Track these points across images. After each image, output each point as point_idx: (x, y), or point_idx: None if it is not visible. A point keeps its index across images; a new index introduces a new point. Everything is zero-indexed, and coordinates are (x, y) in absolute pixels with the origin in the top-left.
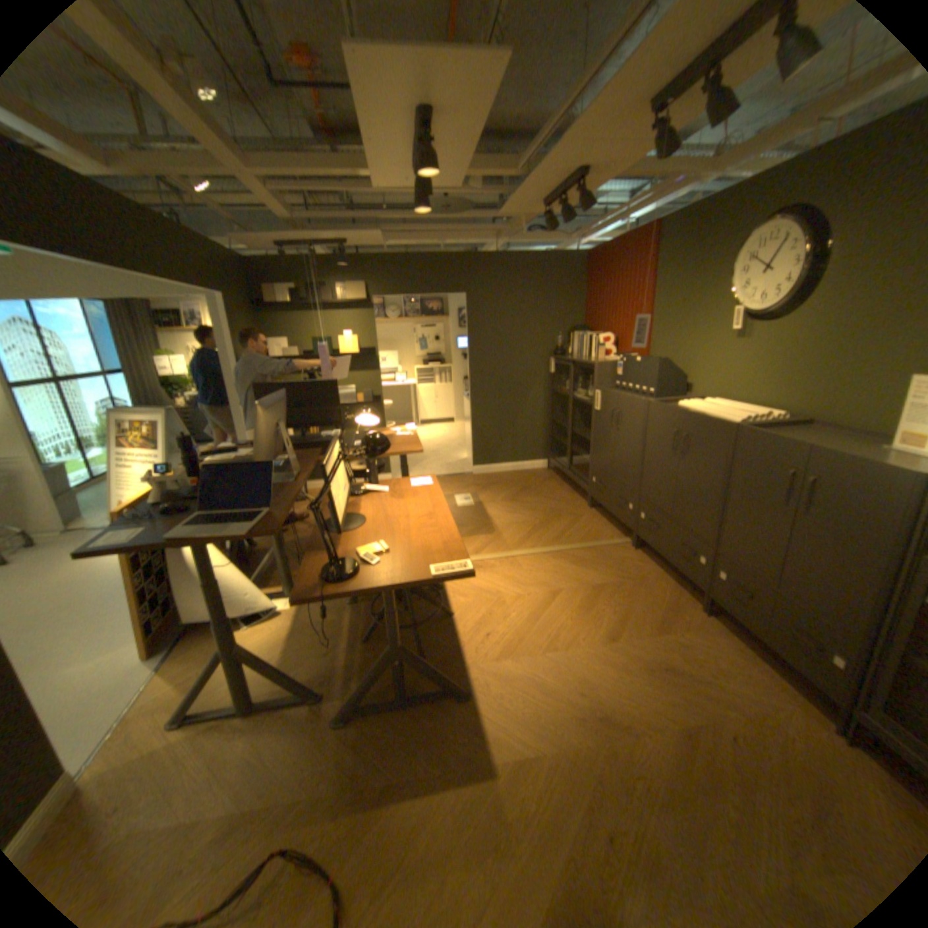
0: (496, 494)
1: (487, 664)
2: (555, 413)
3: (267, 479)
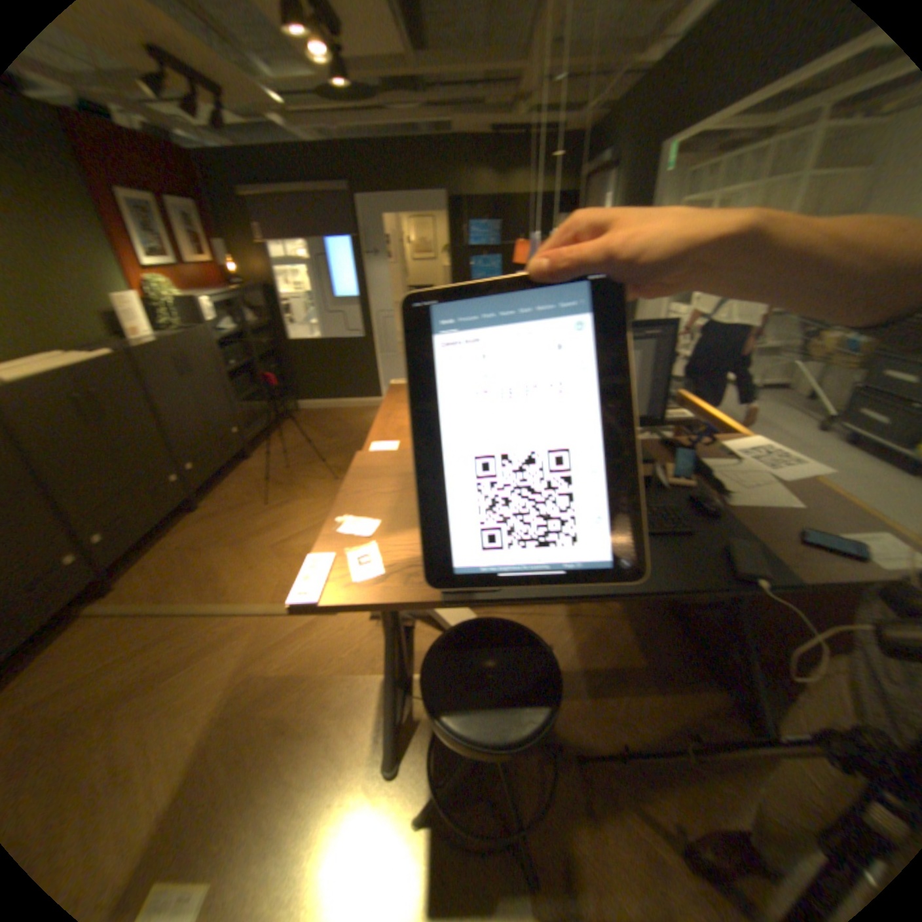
0: None
1: None
2: None
3: None
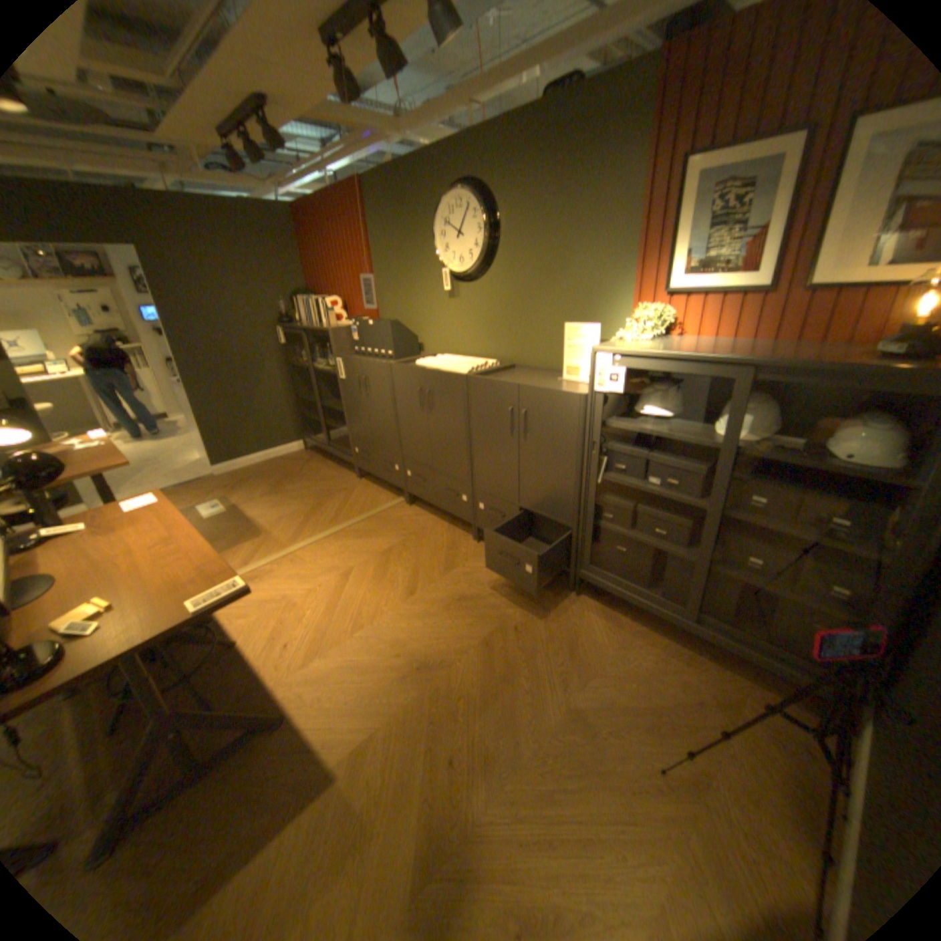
0: (252, 491)
1: (293, 676)
2: (298, 388)
3: None
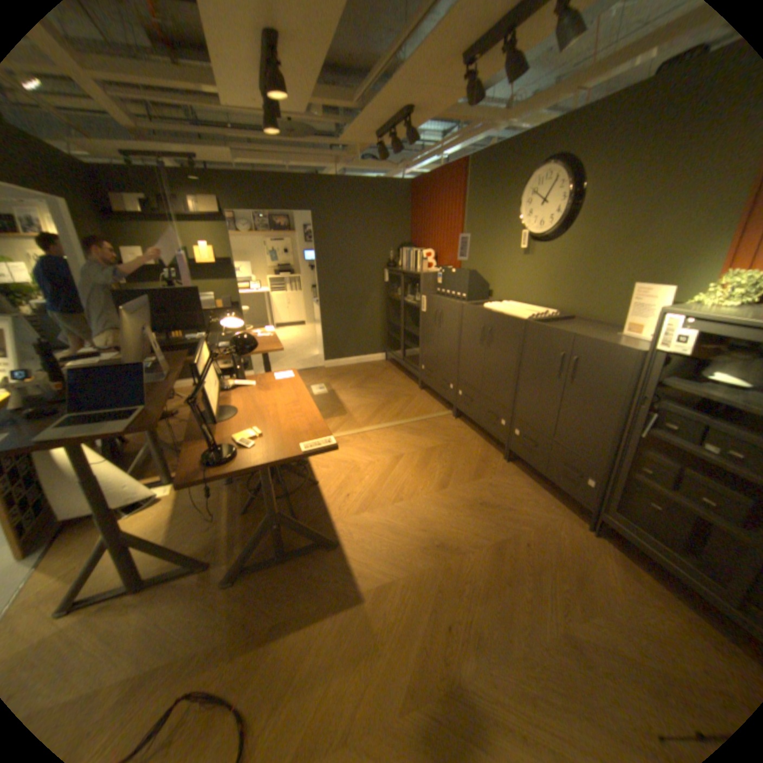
0: (345, 383)
1: (349, 518)
2: (390, 315)
3: (136, 380)
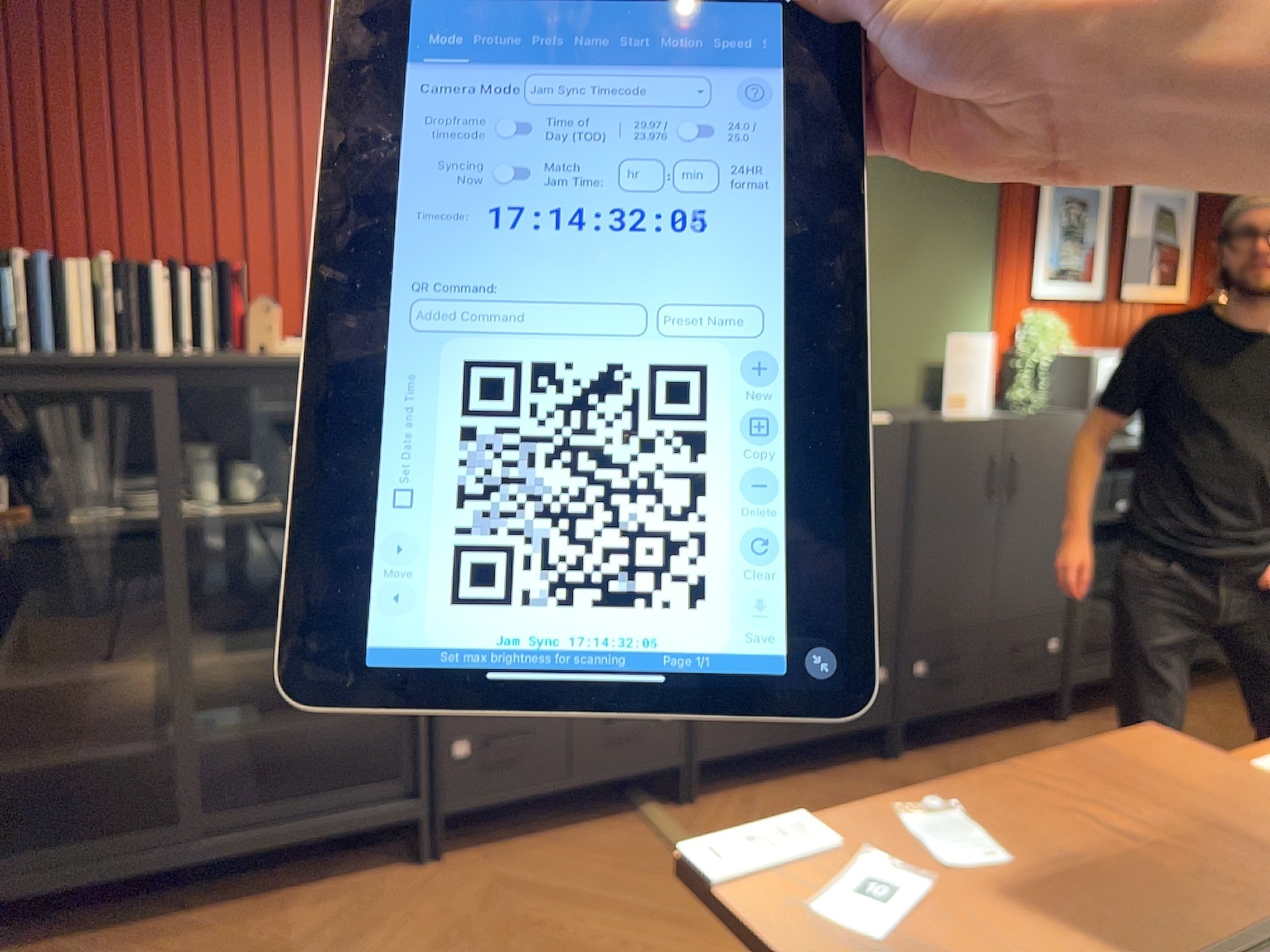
0: None
1: None
2: None
3: None
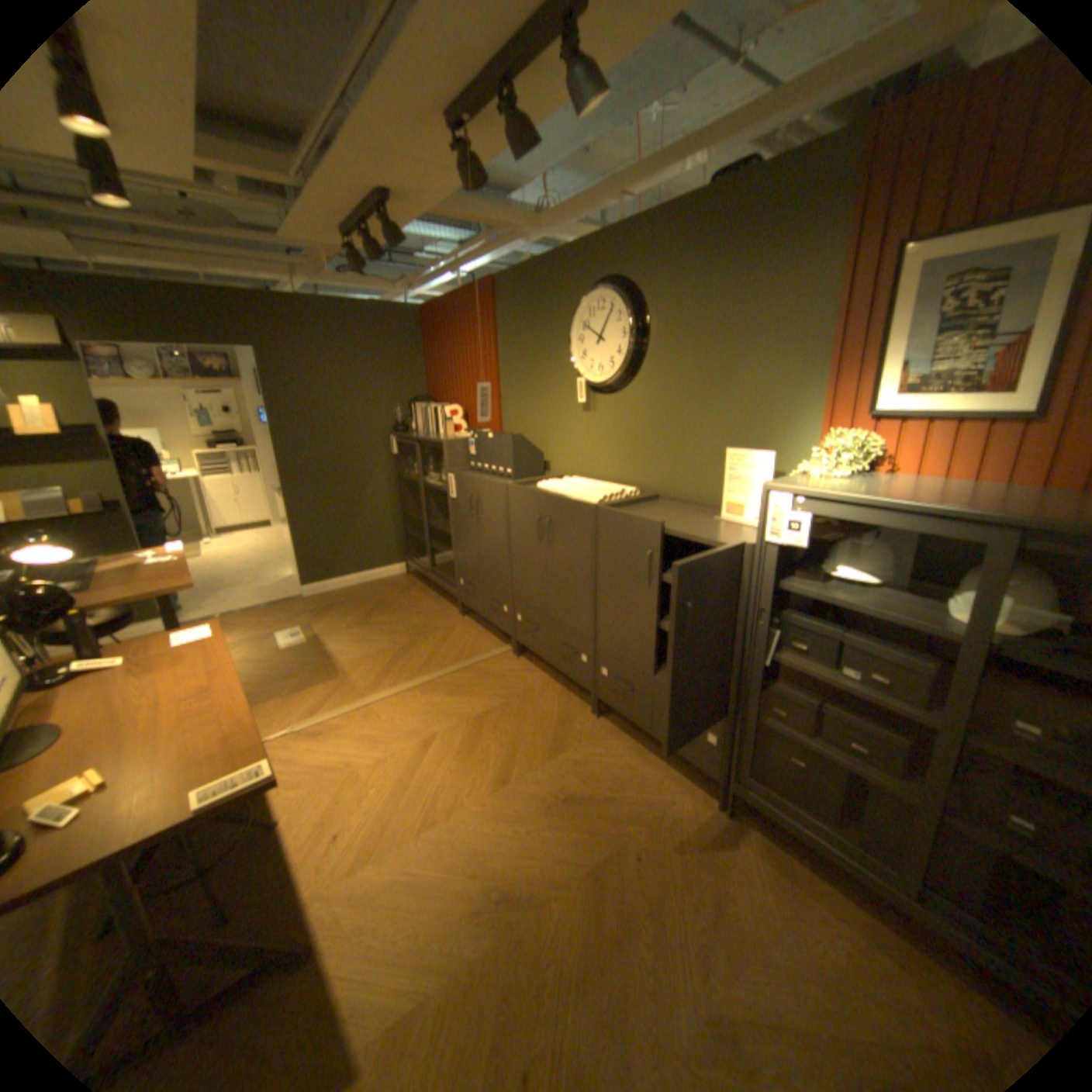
0: (339, 620)
1: (336, 887)
2: (407, 504)
3: None
